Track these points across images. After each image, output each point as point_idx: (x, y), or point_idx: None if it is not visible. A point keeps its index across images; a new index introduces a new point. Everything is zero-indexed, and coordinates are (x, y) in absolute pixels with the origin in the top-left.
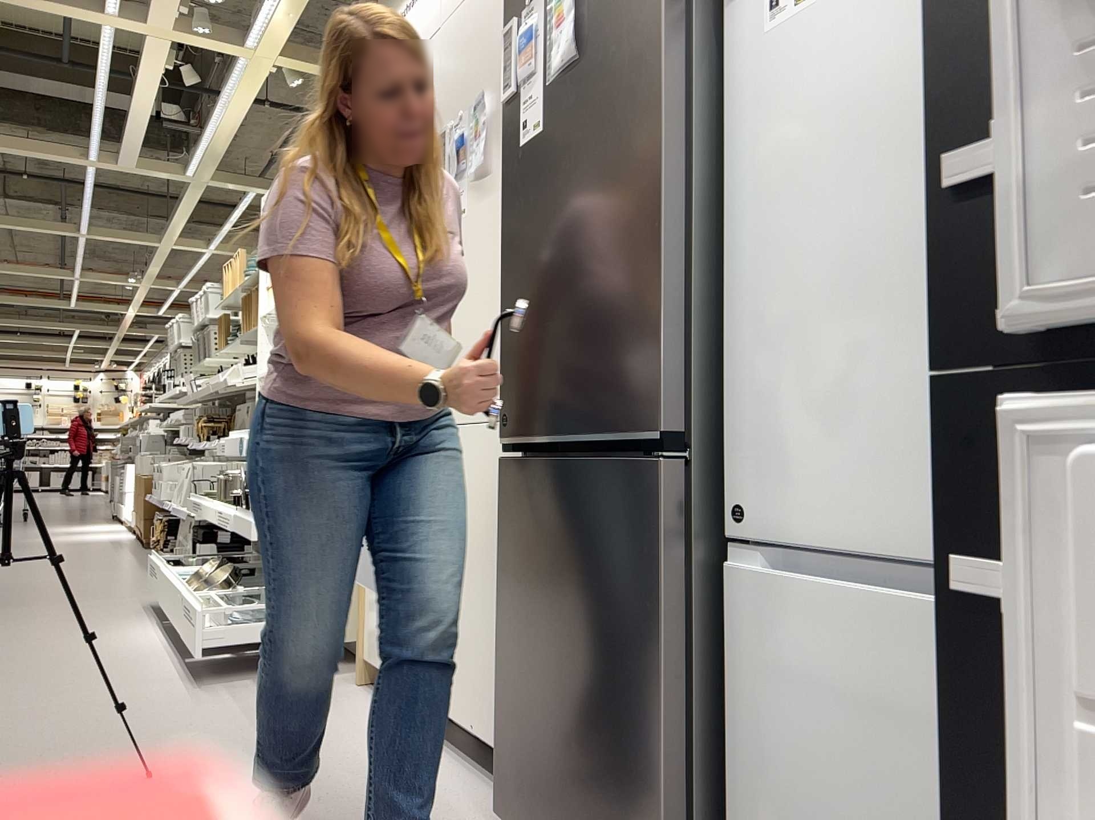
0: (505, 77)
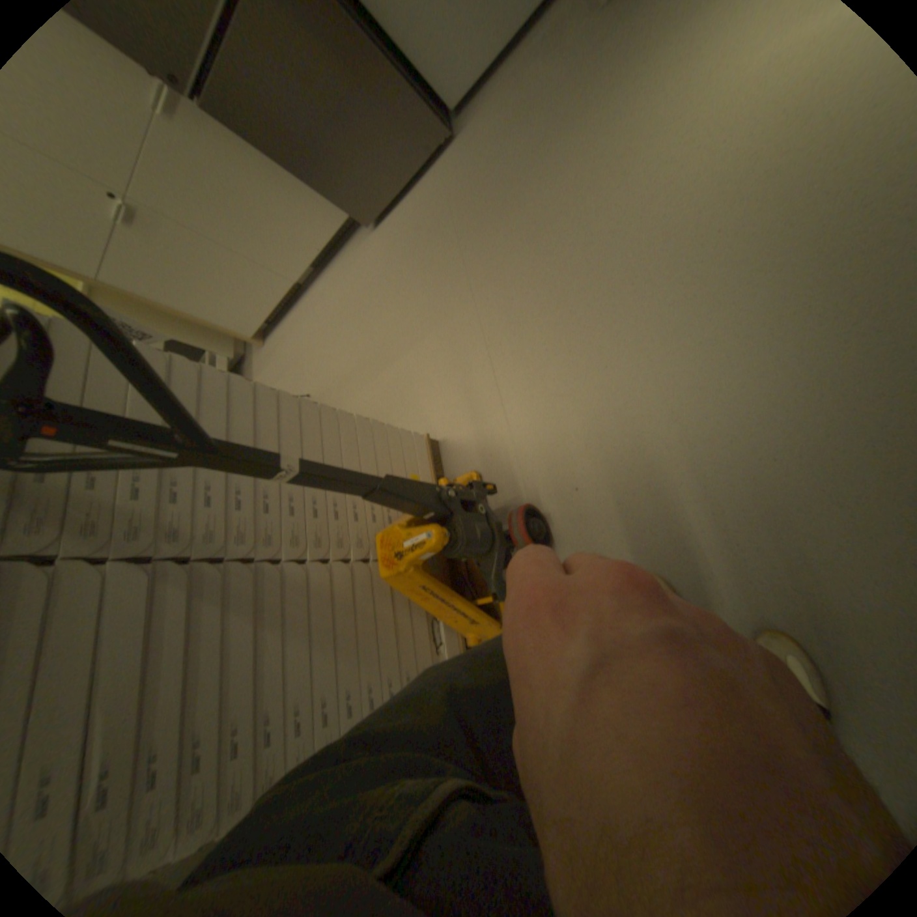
0: None
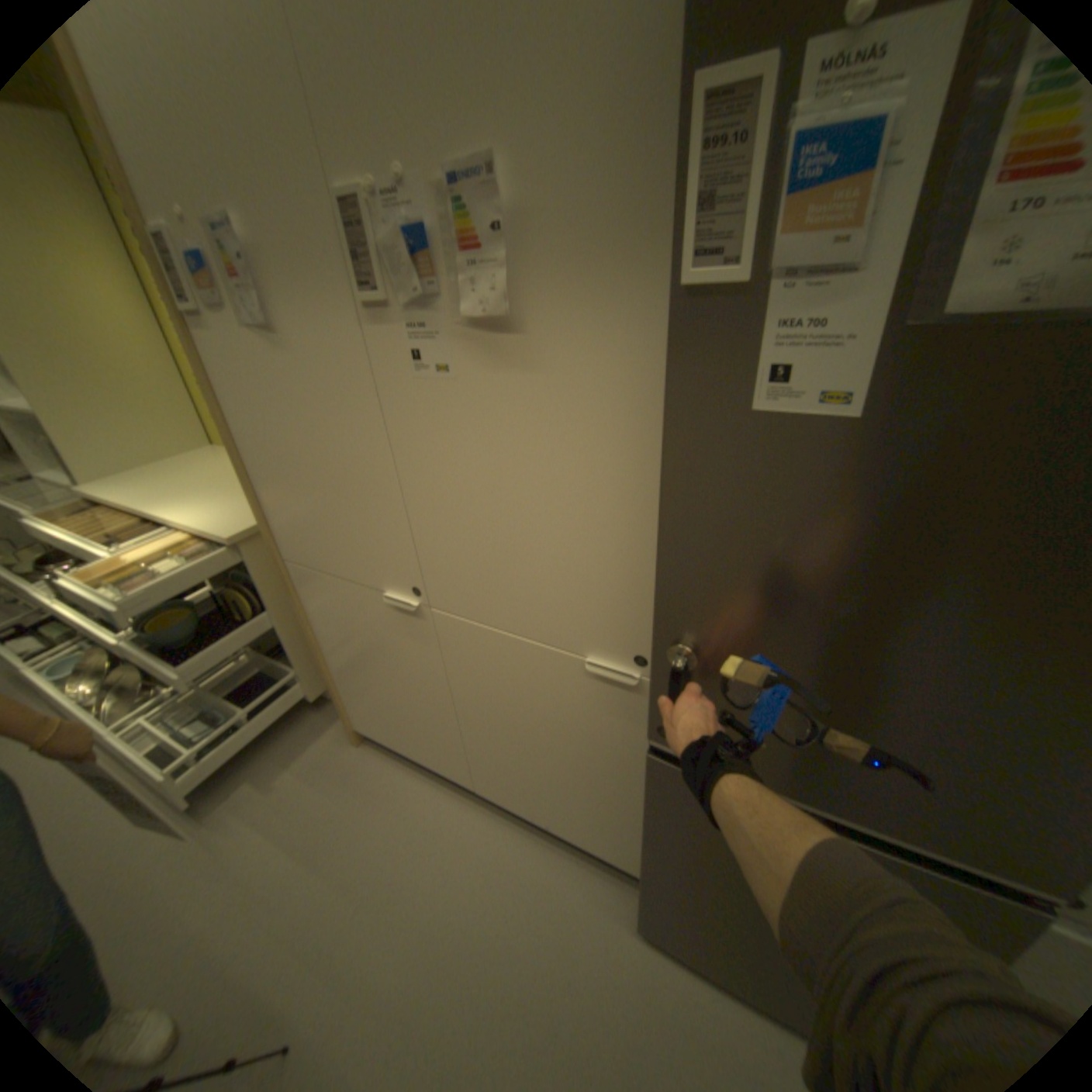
0: (706, 217)
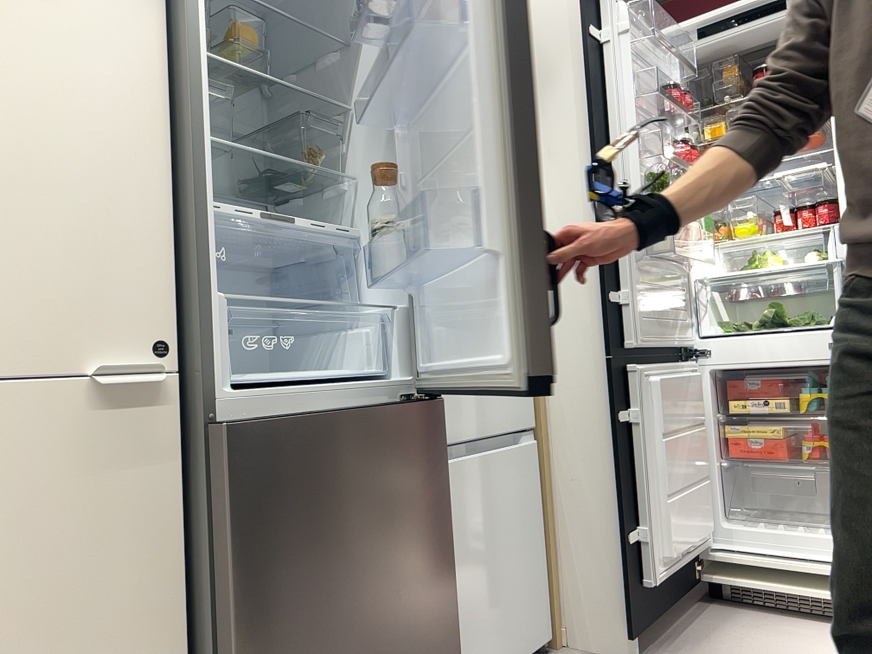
0: None
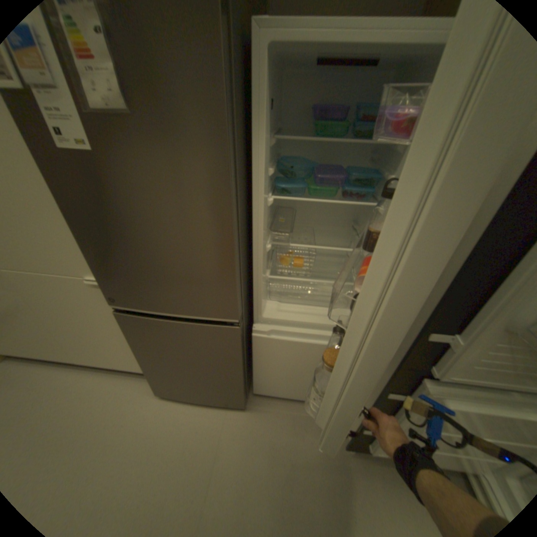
0: None
